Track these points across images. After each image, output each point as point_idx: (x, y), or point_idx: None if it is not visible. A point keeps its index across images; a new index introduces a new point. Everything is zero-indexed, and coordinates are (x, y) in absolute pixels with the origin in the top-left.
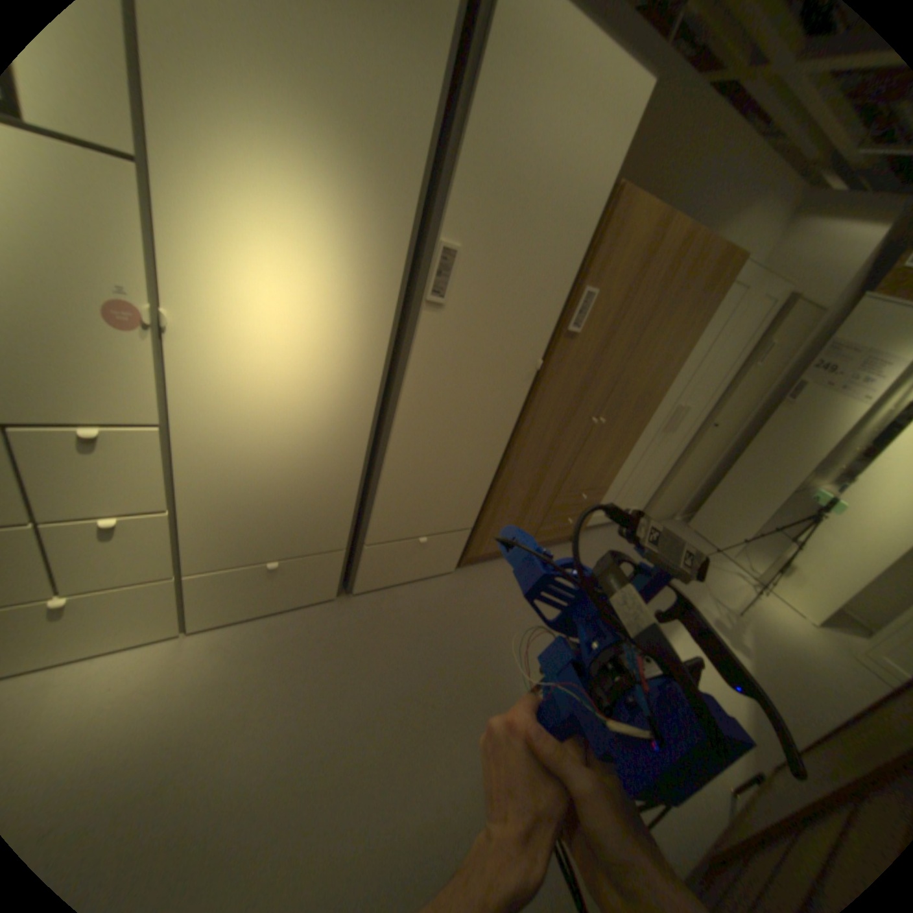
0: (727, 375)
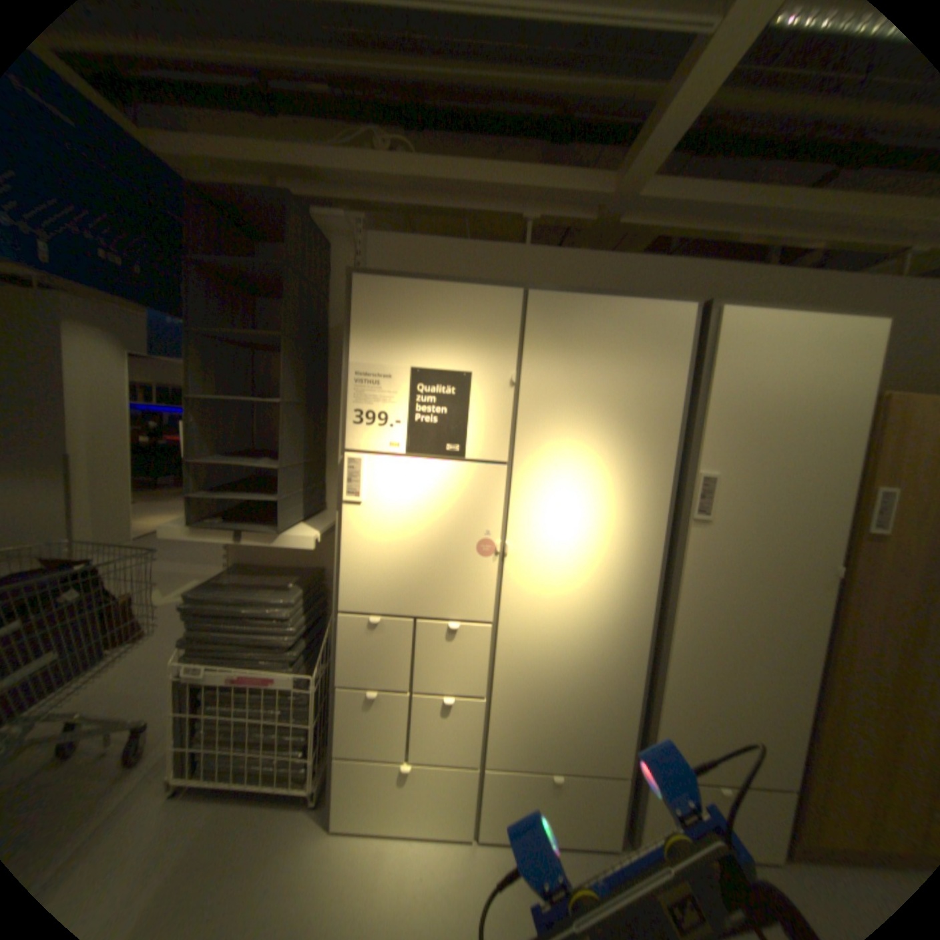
0: None
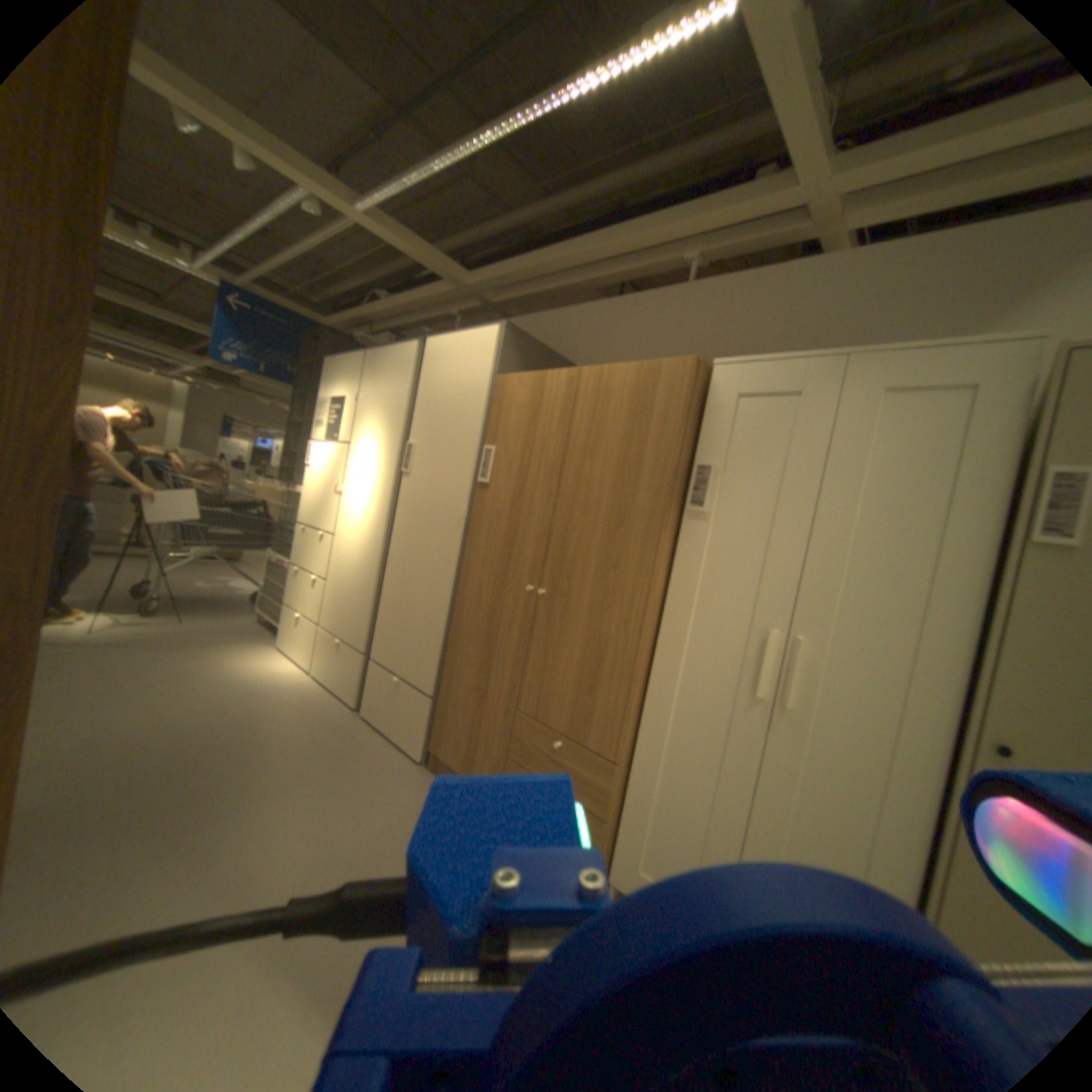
0: (933, 578)
